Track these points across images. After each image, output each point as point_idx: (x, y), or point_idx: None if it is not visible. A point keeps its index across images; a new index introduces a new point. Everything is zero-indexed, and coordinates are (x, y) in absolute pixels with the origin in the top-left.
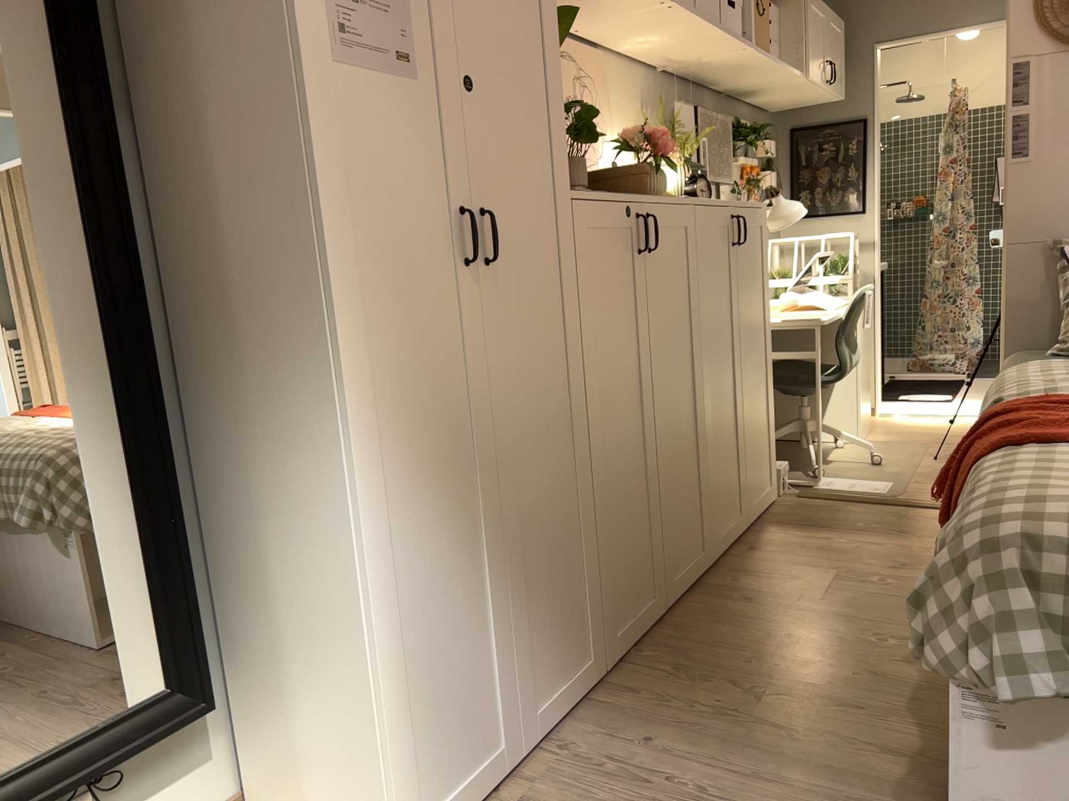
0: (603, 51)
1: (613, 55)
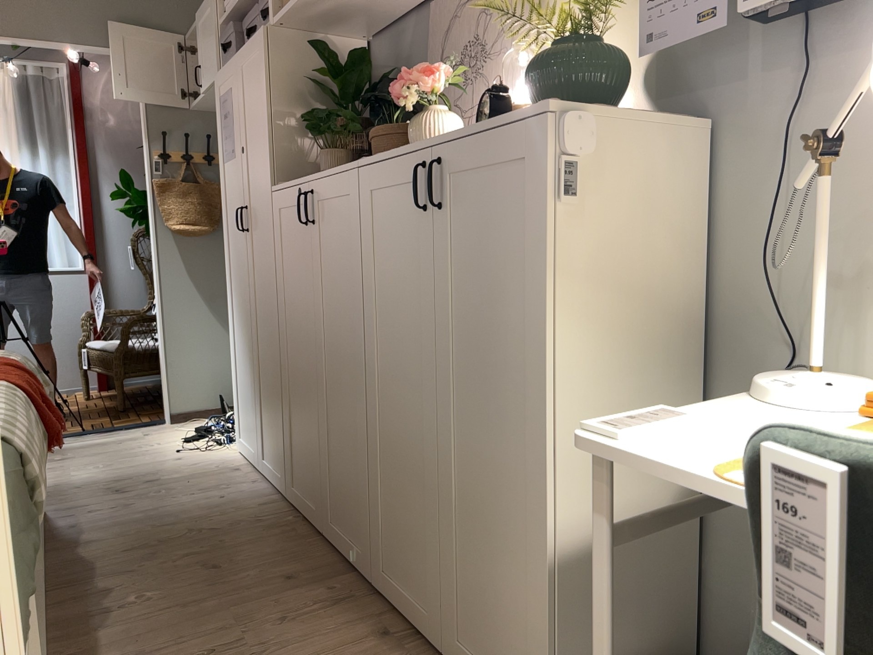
0: None
1: None
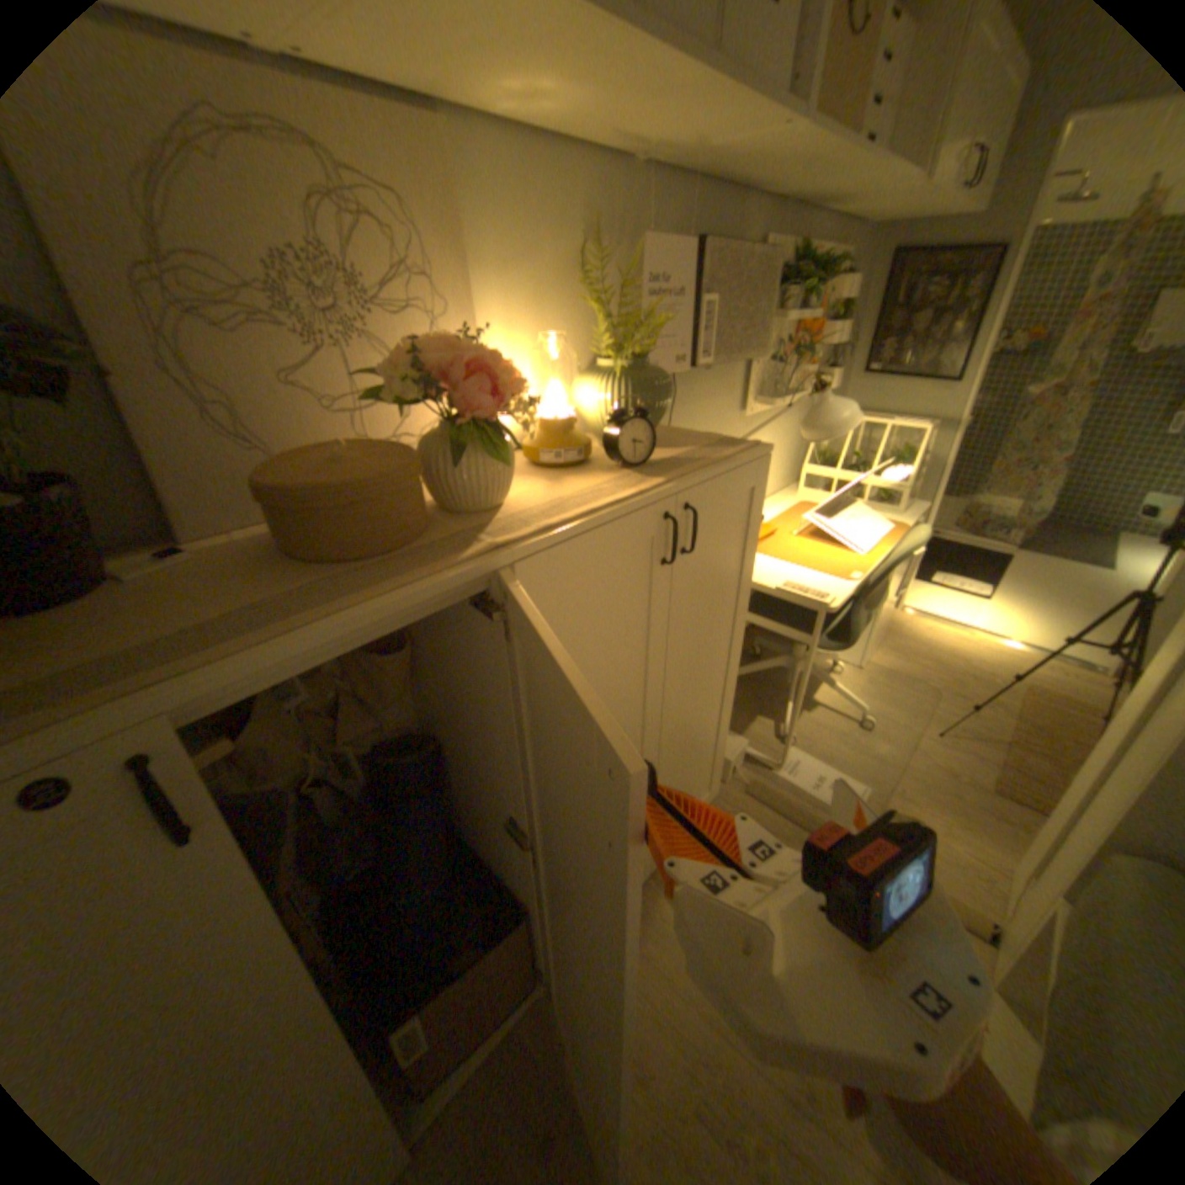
0: (455, 113)
1: (490, 121)
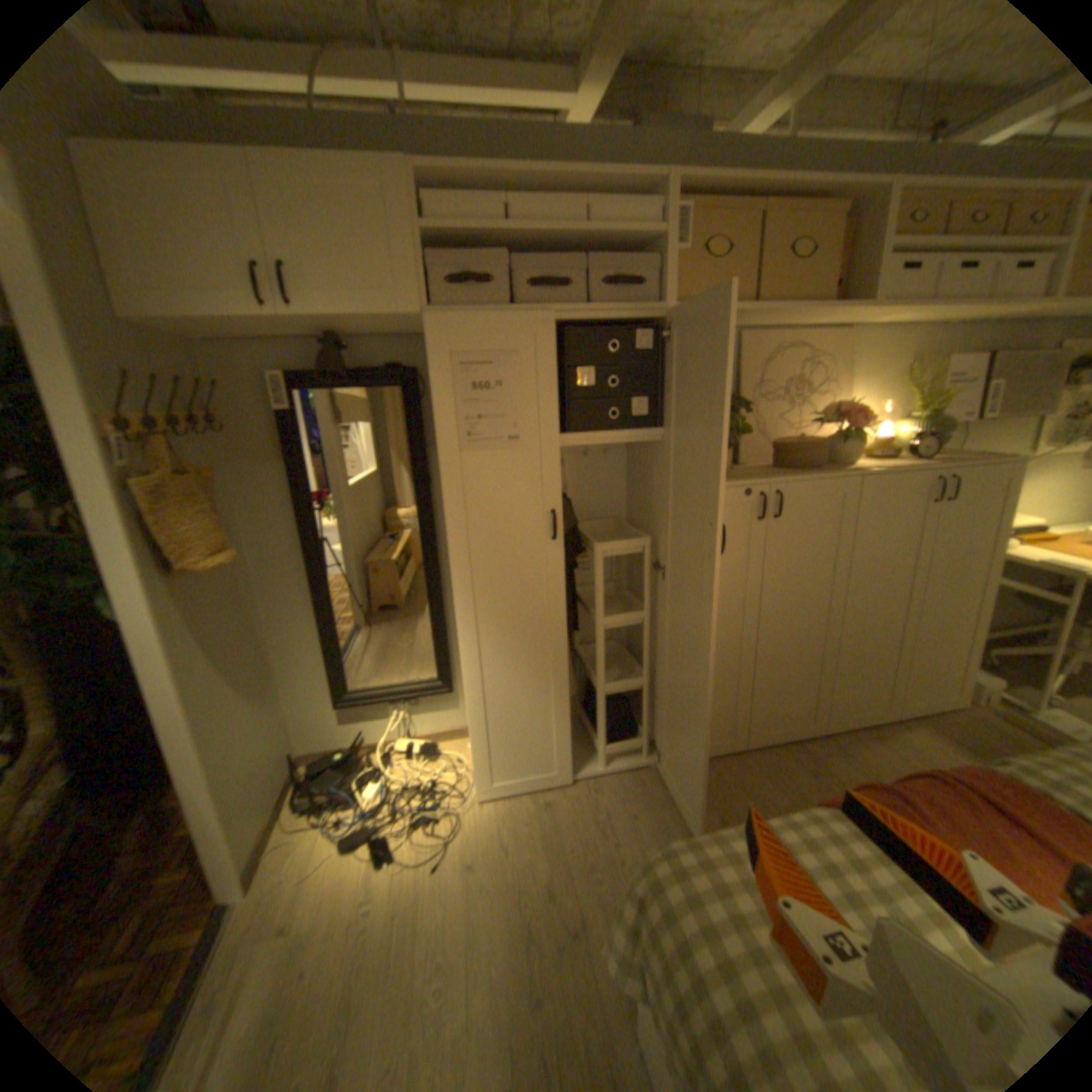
0: (859, 328)
1: (873, 327)
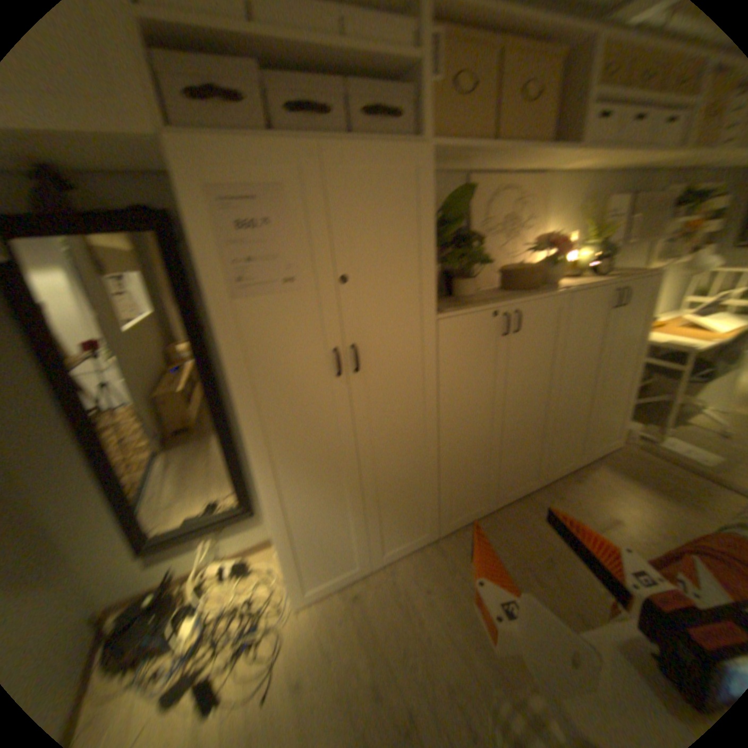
0: (551, 173)
1: (560, 172)
